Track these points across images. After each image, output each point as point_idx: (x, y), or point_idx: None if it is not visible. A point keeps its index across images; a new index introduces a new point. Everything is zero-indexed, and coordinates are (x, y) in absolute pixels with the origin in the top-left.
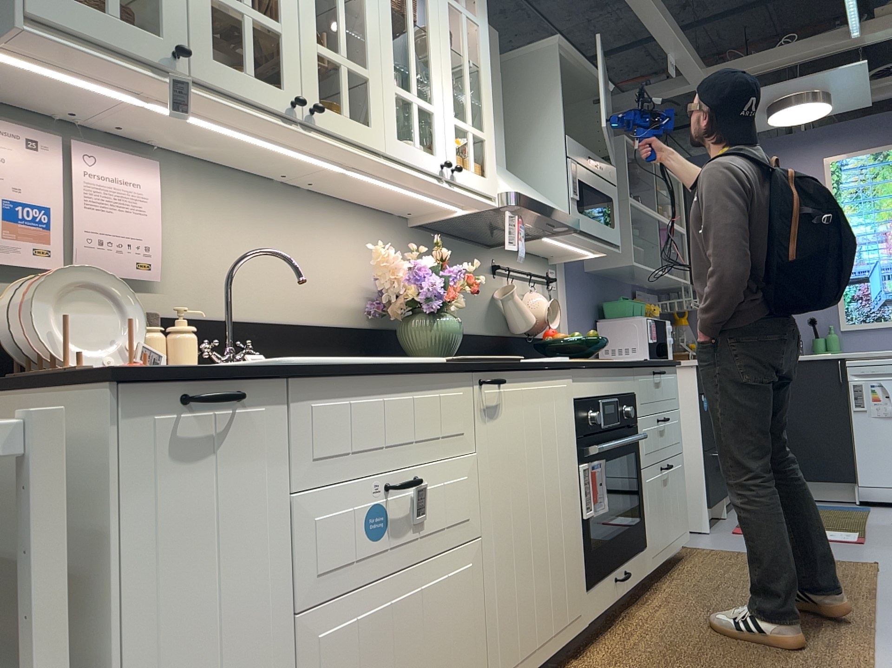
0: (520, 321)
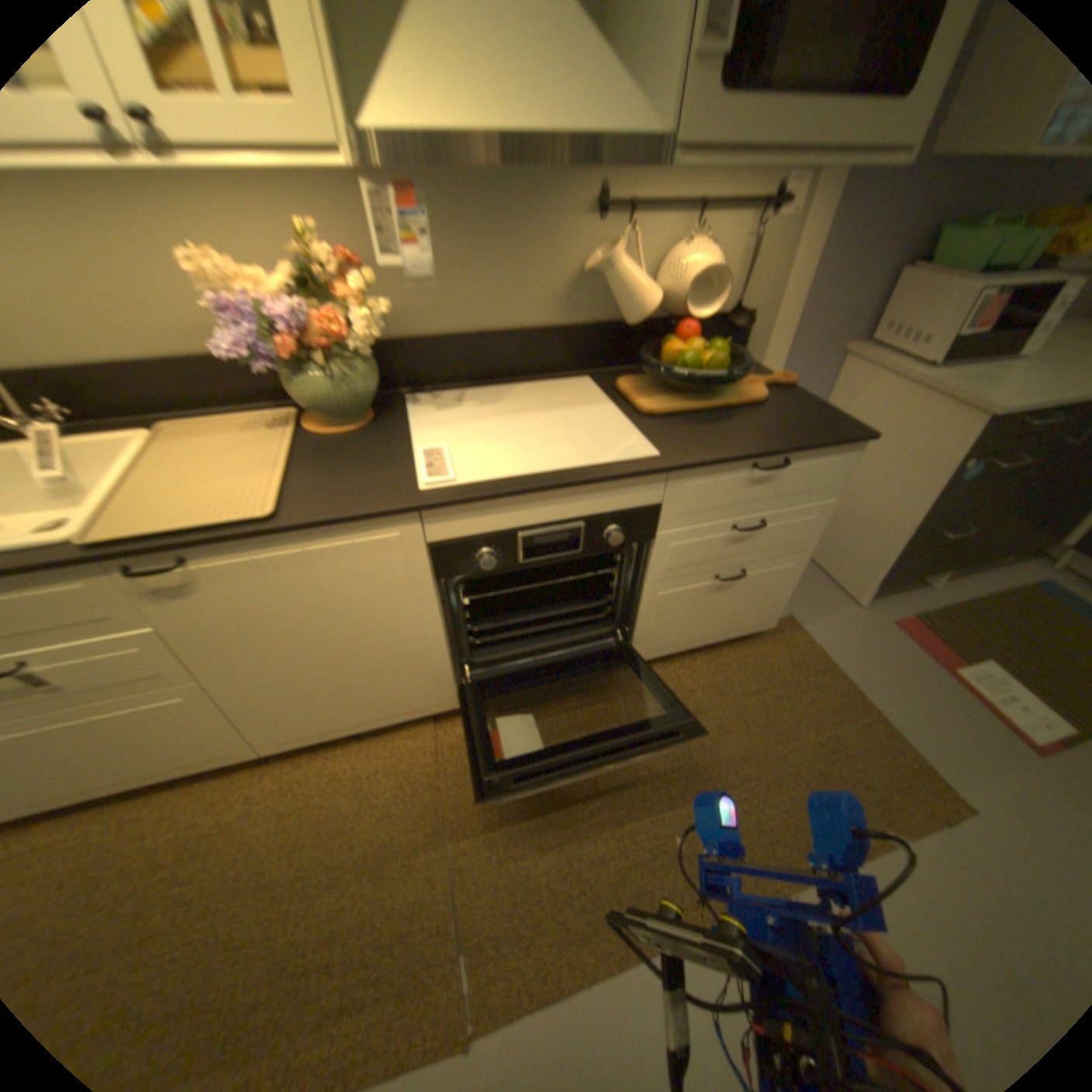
0: (623, 304)
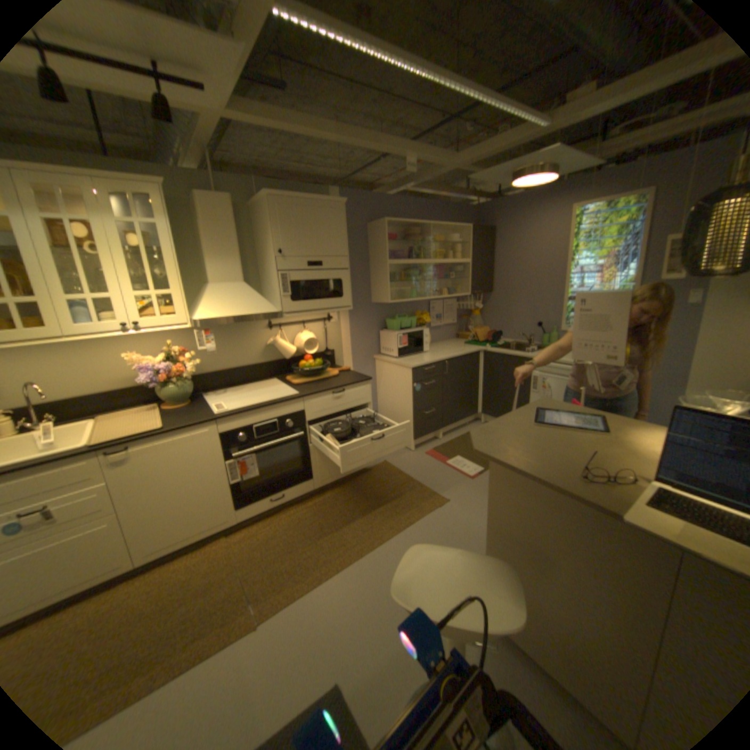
0: (284, 355)
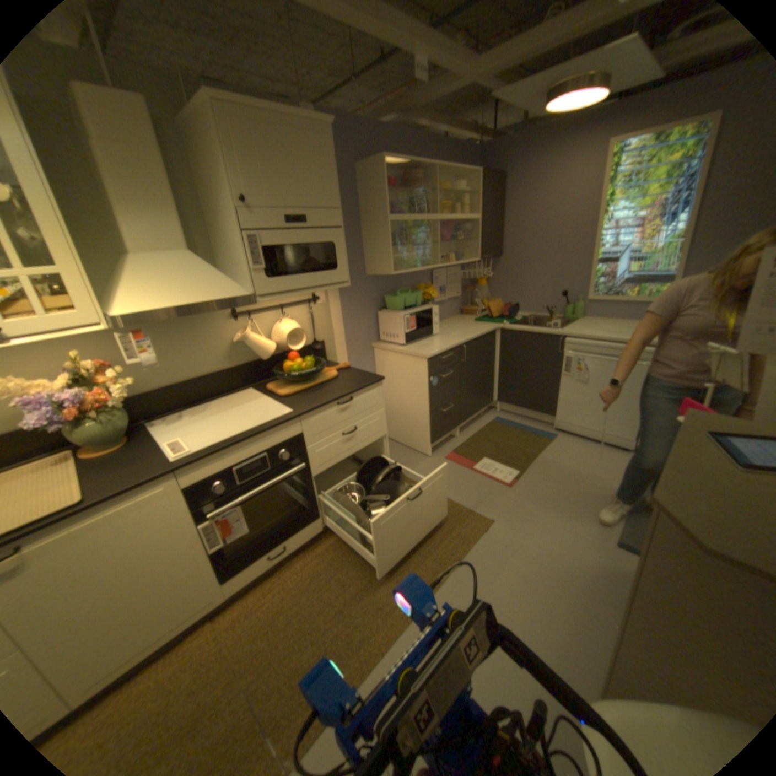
0: (258, 353)
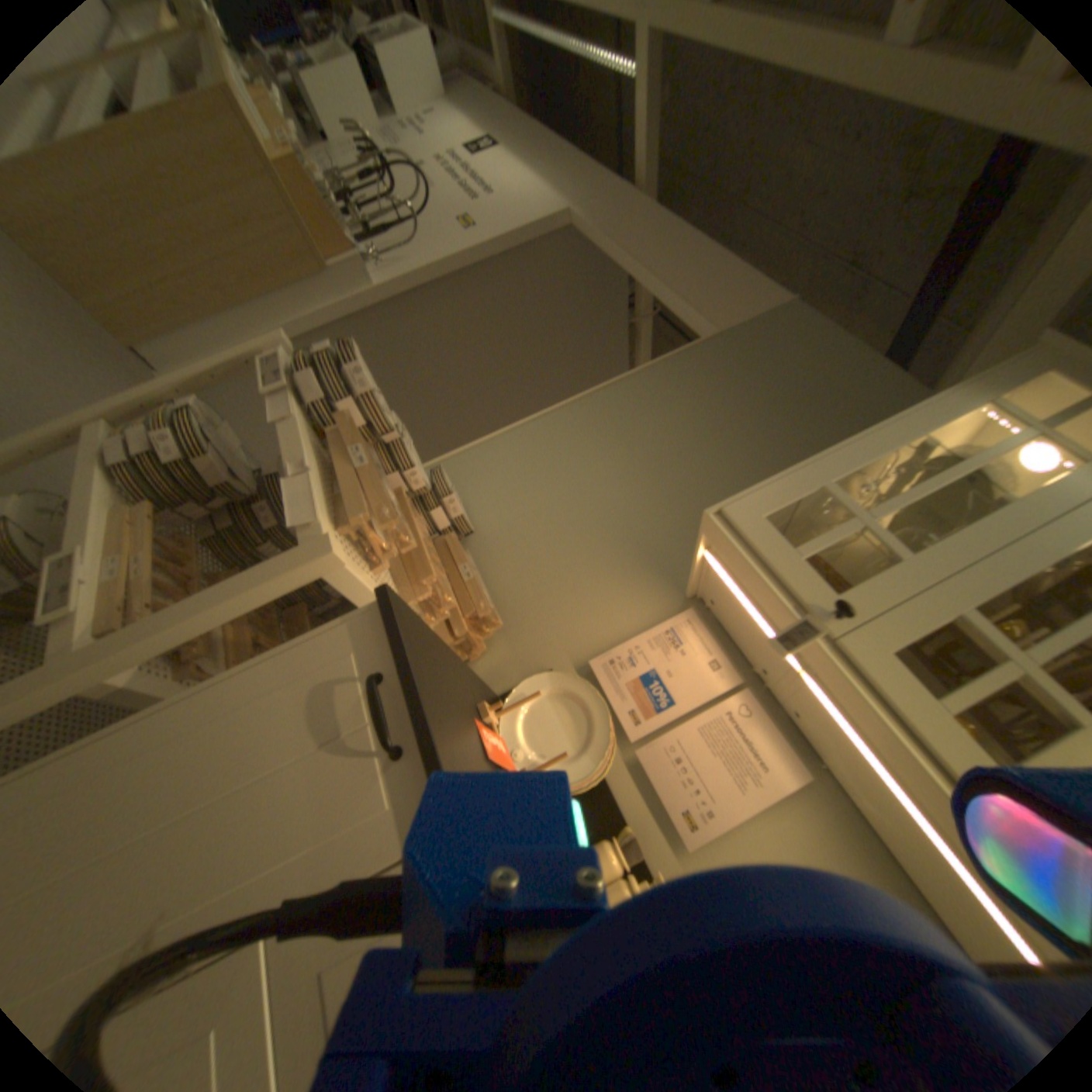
0: None
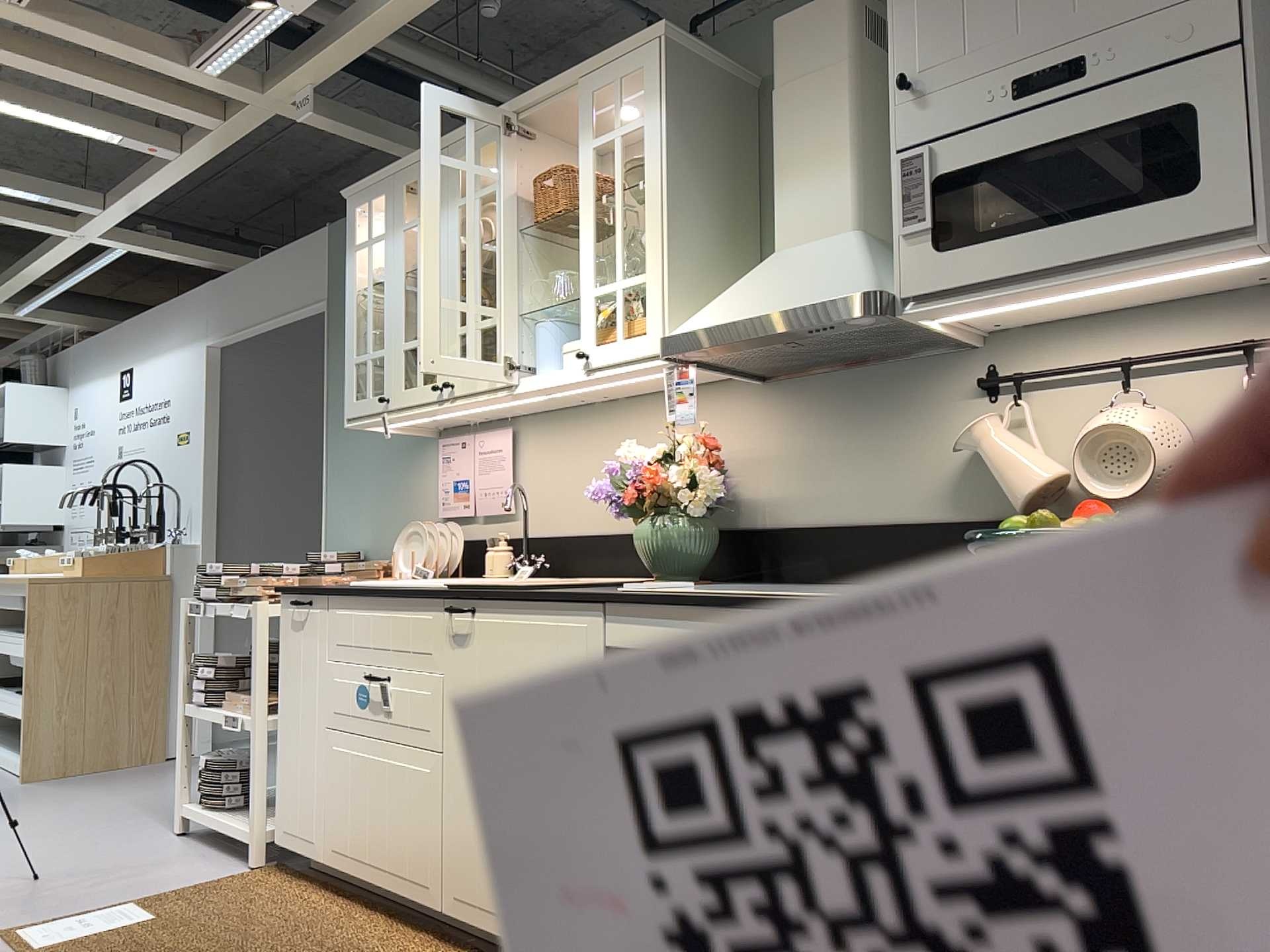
0: (1007, 489)
